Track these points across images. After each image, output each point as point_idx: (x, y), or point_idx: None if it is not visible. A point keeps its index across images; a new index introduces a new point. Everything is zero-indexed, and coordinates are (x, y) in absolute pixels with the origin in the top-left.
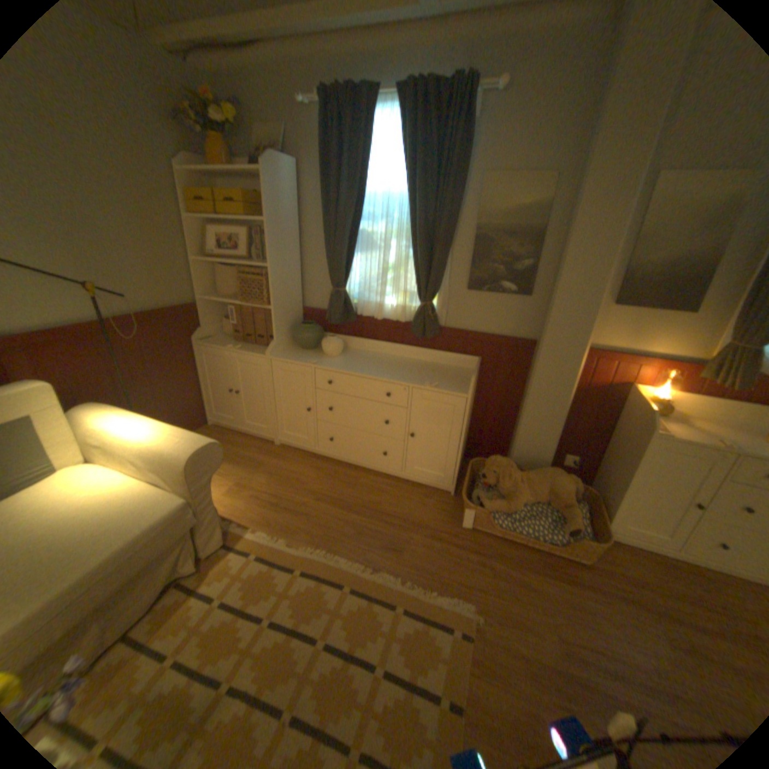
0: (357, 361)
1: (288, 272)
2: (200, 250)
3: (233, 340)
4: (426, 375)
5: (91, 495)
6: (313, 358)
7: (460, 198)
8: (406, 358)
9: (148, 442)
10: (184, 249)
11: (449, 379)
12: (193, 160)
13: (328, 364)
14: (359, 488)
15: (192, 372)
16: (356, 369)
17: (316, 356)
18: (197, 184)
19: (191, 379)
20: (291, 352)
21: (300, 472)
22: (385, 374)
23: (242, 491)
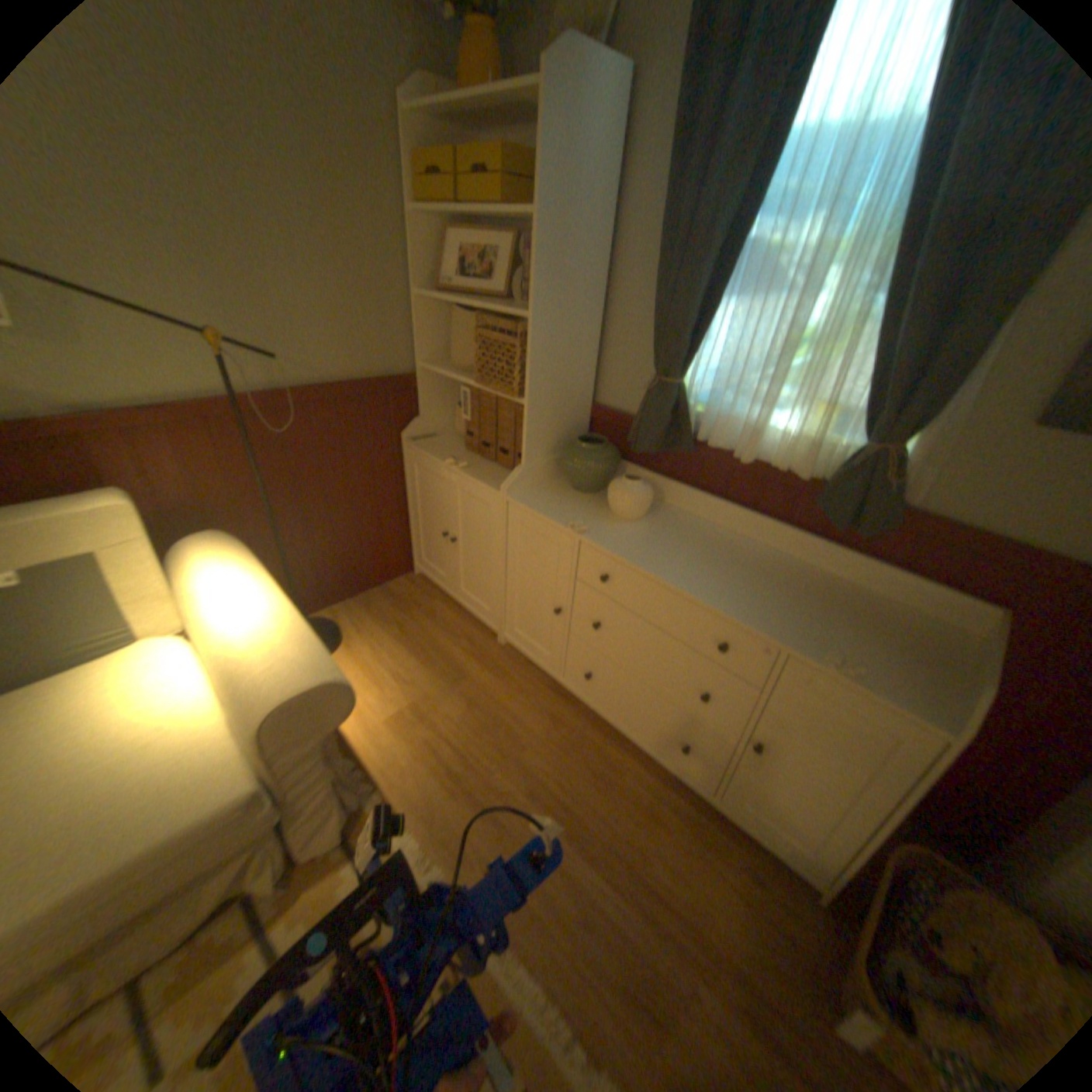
0: (675, 541)
1: (573, 331)
2: (434, 277)
3: (466, 448)
4: (835, 624)
5: (139, 717)
6: (585, 515)
7: None
8: (789, 556)
9: (234, 647)
10: (407, 275)
11: (901, 654)
12: (439, 91)
13: (611, 539)
14: (619, 798)
15: (399, 489)
16: (665, 565)
17: (593, 512)
18: (442, 144)
19: (397, 500)
20: (550, 493)
21: (522, 718)
22: (729, 596)
23: (417, 726)
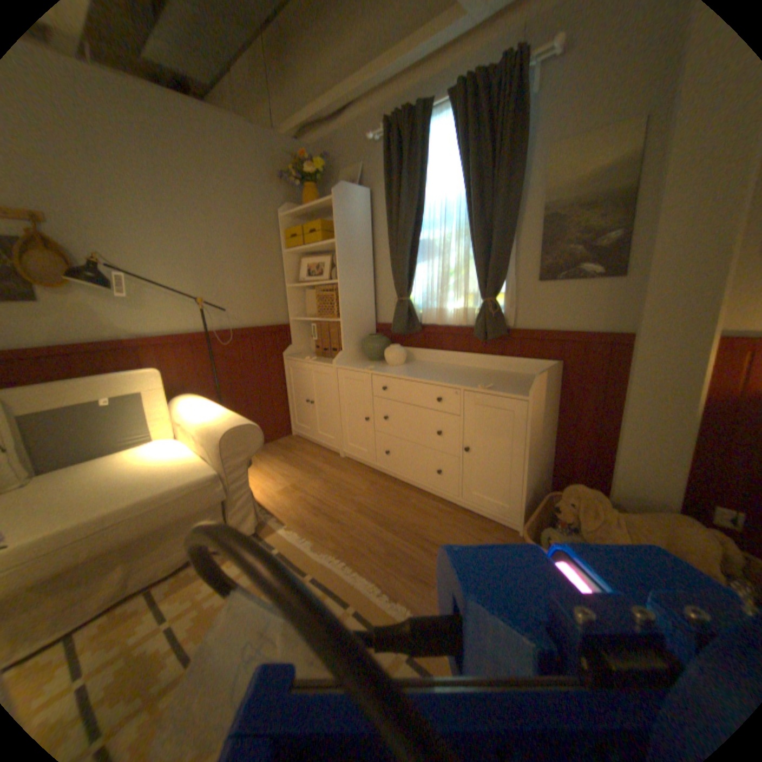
0: (417, 369)
1: (359, 288)
2: (296, 279)
3: (315, 355)
4: (487, 380)
5: (157, 459)
6: (374, 366)
7: (520, 178)
8: (472, 367)
9: (205, 420)
10: (283, 279)
11: (515, 383)
12: (294, 208)
13: (385, 371)
14: (408, 509)
15: (282, 384)
16: (410, 374)
17: (378, 365)
18: (296, 227)
19: (281, 390)
20: (357, 363)
21: (353, 484)
22: (438, 378)
23: (294, 492)
